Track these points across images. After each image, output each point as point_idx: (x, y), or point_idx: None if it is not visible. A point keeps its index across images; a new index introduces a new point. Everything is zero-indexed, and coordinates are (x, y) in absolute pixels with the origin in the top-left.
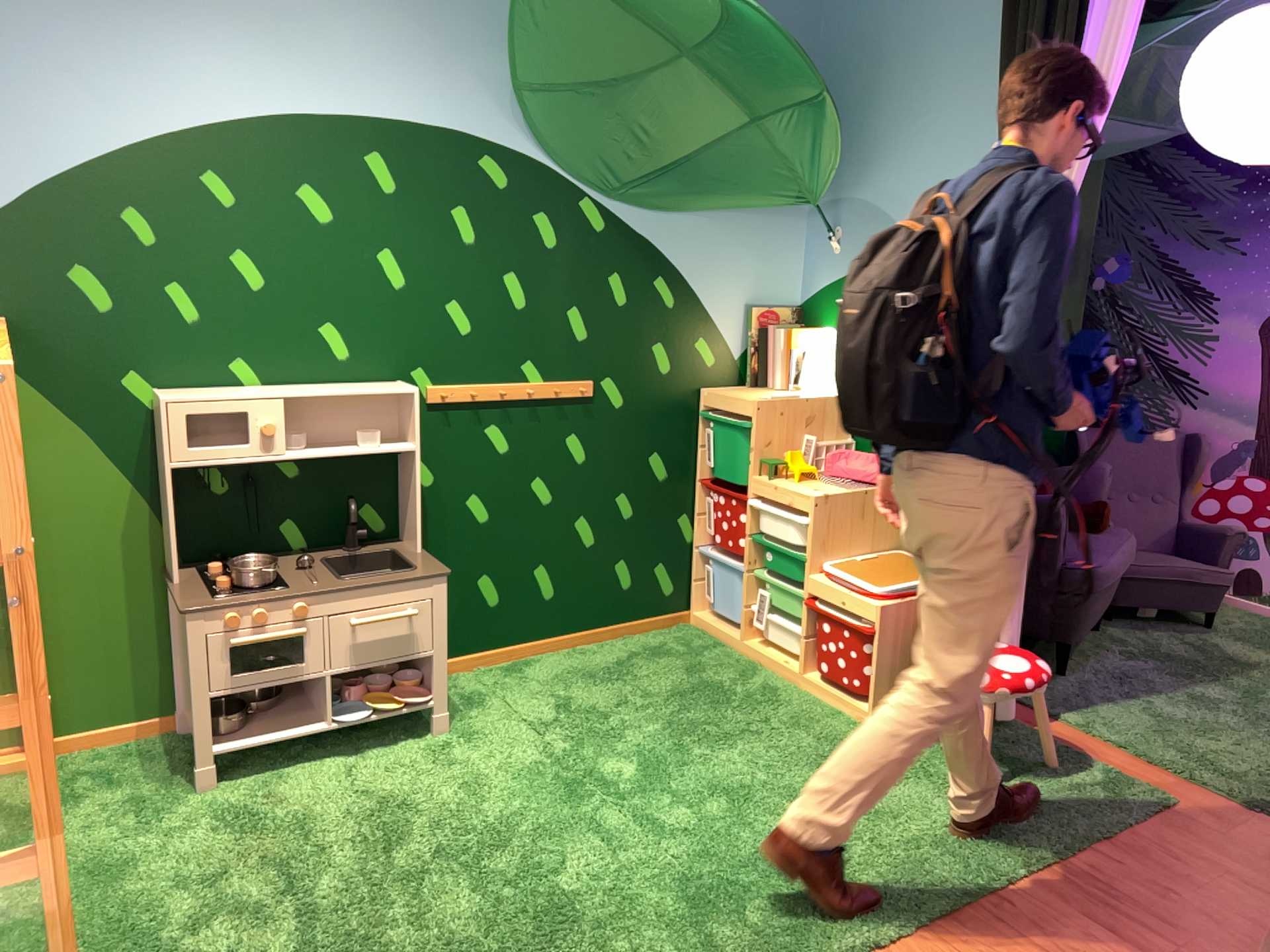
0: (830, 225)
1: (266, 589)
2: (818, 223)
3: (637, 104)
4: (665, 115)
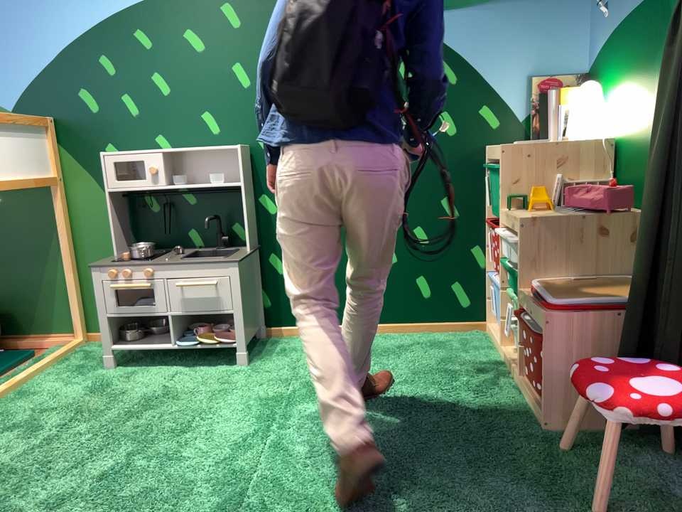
0: None
1: (135, 262)
2: None
3: None
4: None
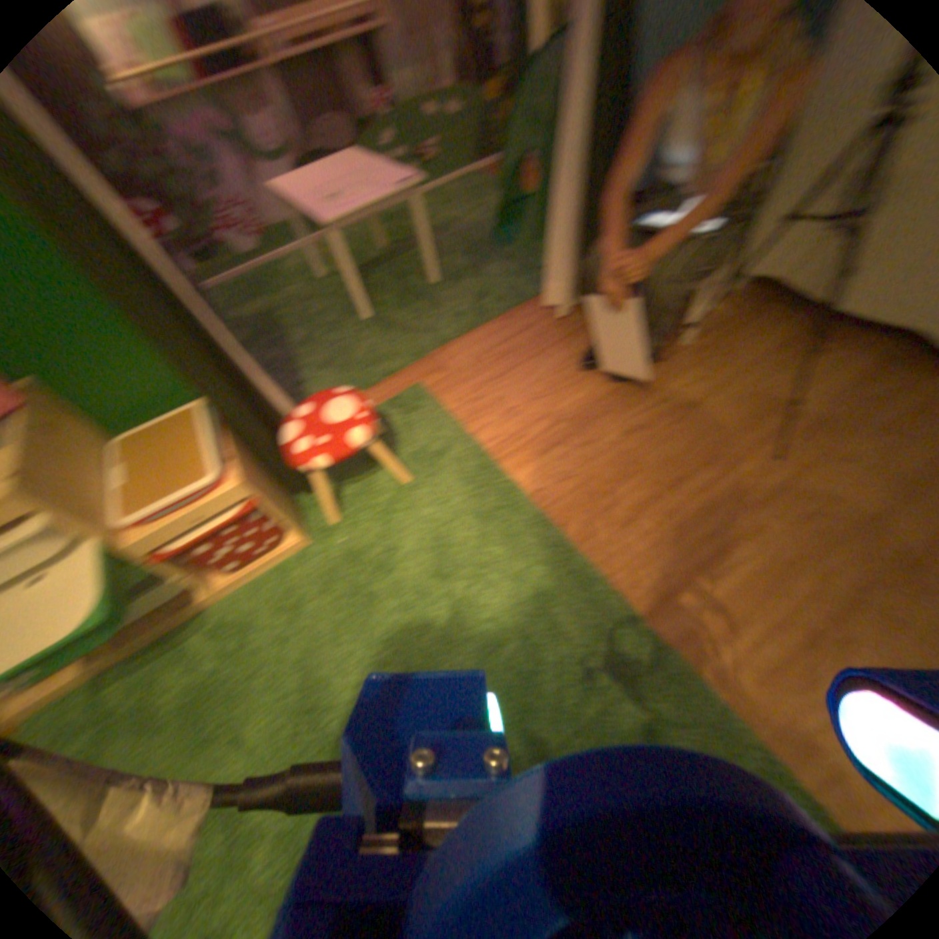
0: None
1: None
2: None
3: None
4: None
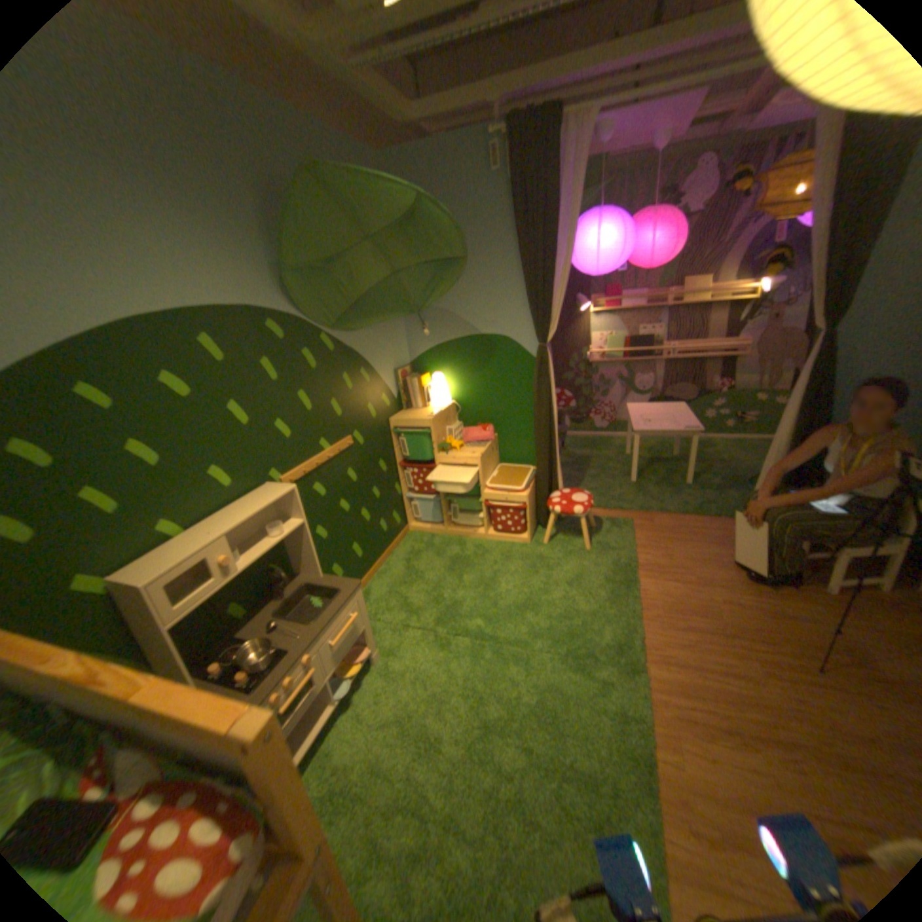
0: (422, 319)
1: (269, 668)
2: (420, 320)
3: (341, 267)
4: (353, 272)
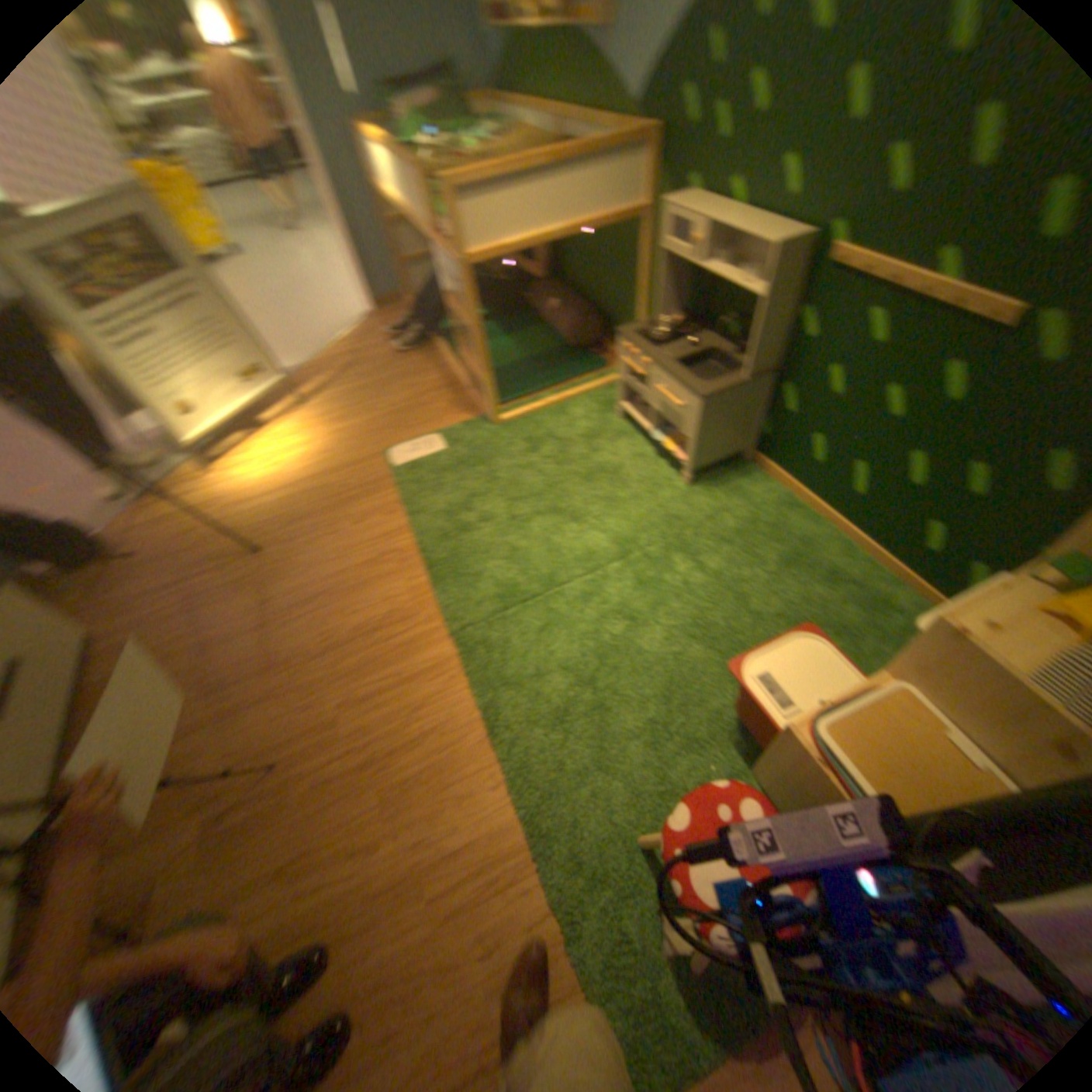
0: None
1: (646, 343)
2: None
3: None
4: None
